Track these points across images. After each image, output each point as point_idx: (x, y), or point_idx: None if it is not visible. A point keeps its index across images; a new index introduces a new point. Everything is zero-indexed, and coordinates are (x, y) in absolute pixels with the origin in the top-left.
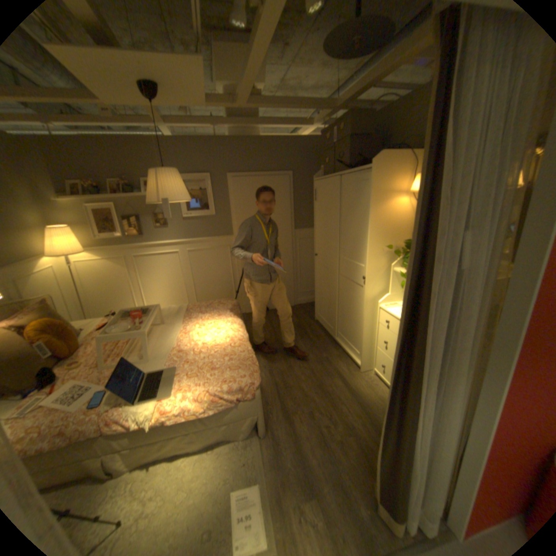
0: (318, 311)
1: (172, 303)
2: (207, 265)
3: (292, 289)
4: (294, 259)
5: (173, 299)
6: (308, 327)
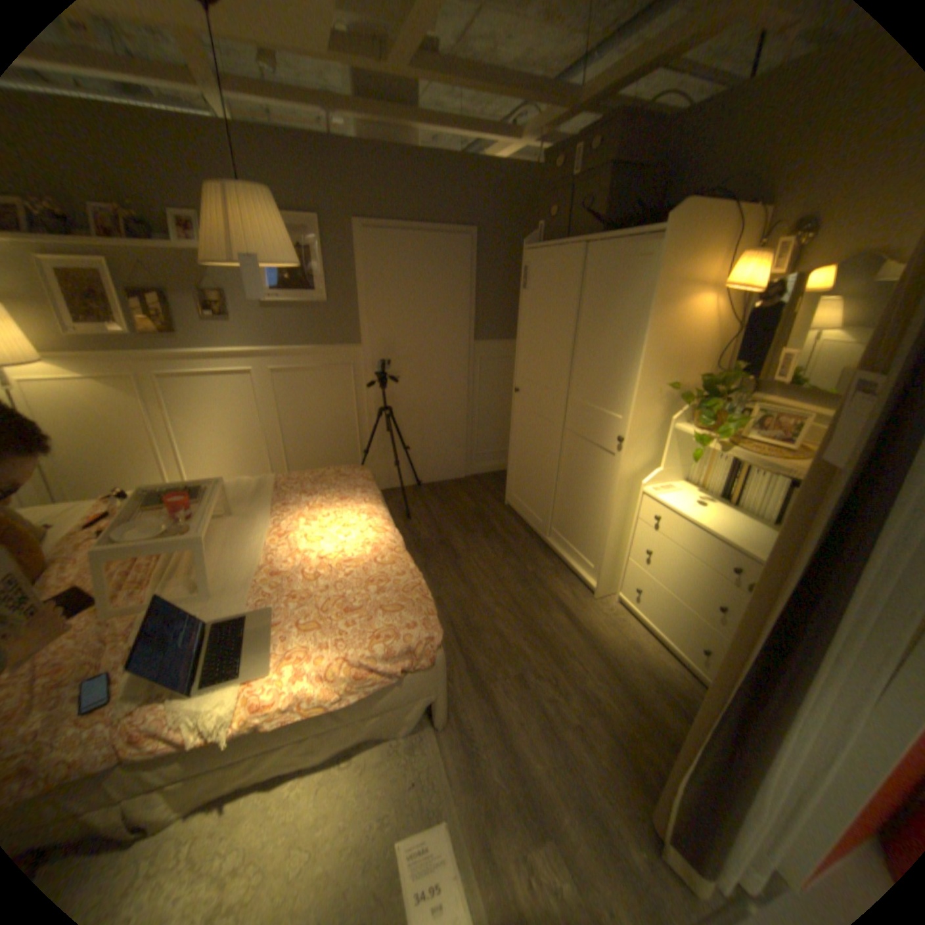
0: (513, 490)
1: (238, 469)
2: (309, 400)
3: (463, 449)
4: (469, 394)
5: (241, 463)
6: (495, 517)
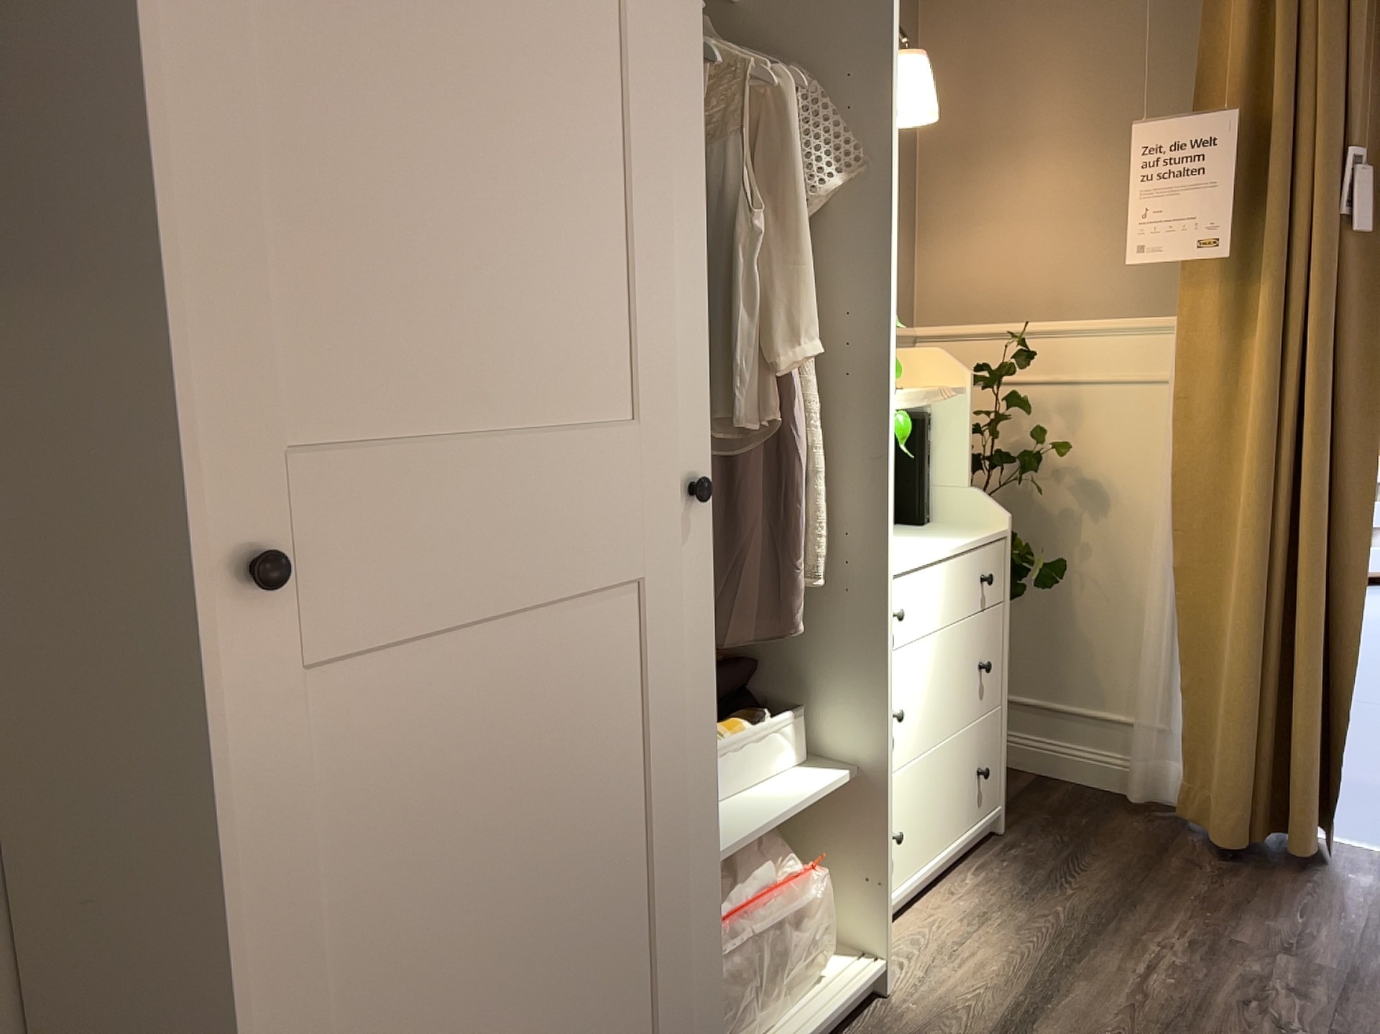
0: None
1: None
2: None
3: None
4: None
5: None
6: None
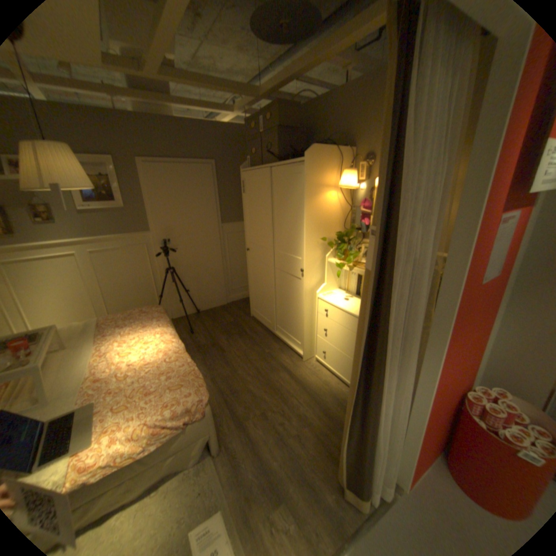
0: (254, 306)
1: (72, 318)
2: (118, 267)
3: (223, 287)
4: (223, 254)
5: (73, 314)
6: (246, 324)
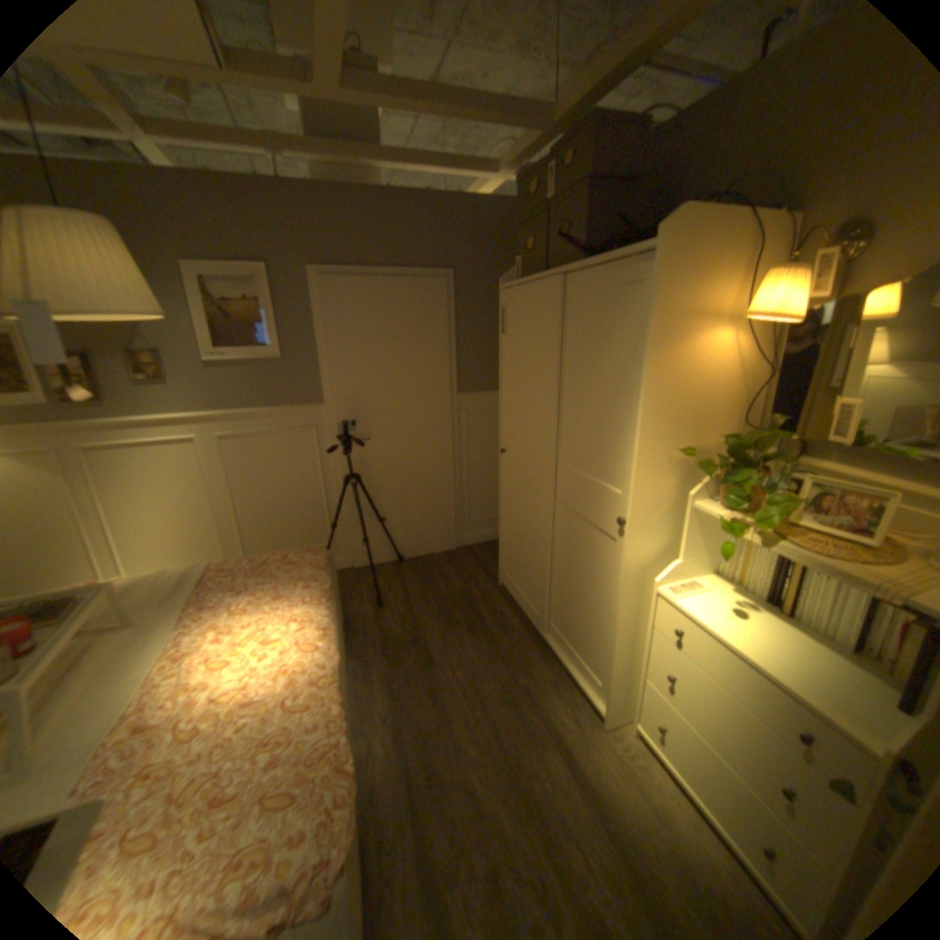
0: (506, 568)
1: (182, 551)
2: (264, 468)
3: (451, 517)
4: (455, 454)
5: (185, 544)
6: (485, 603)
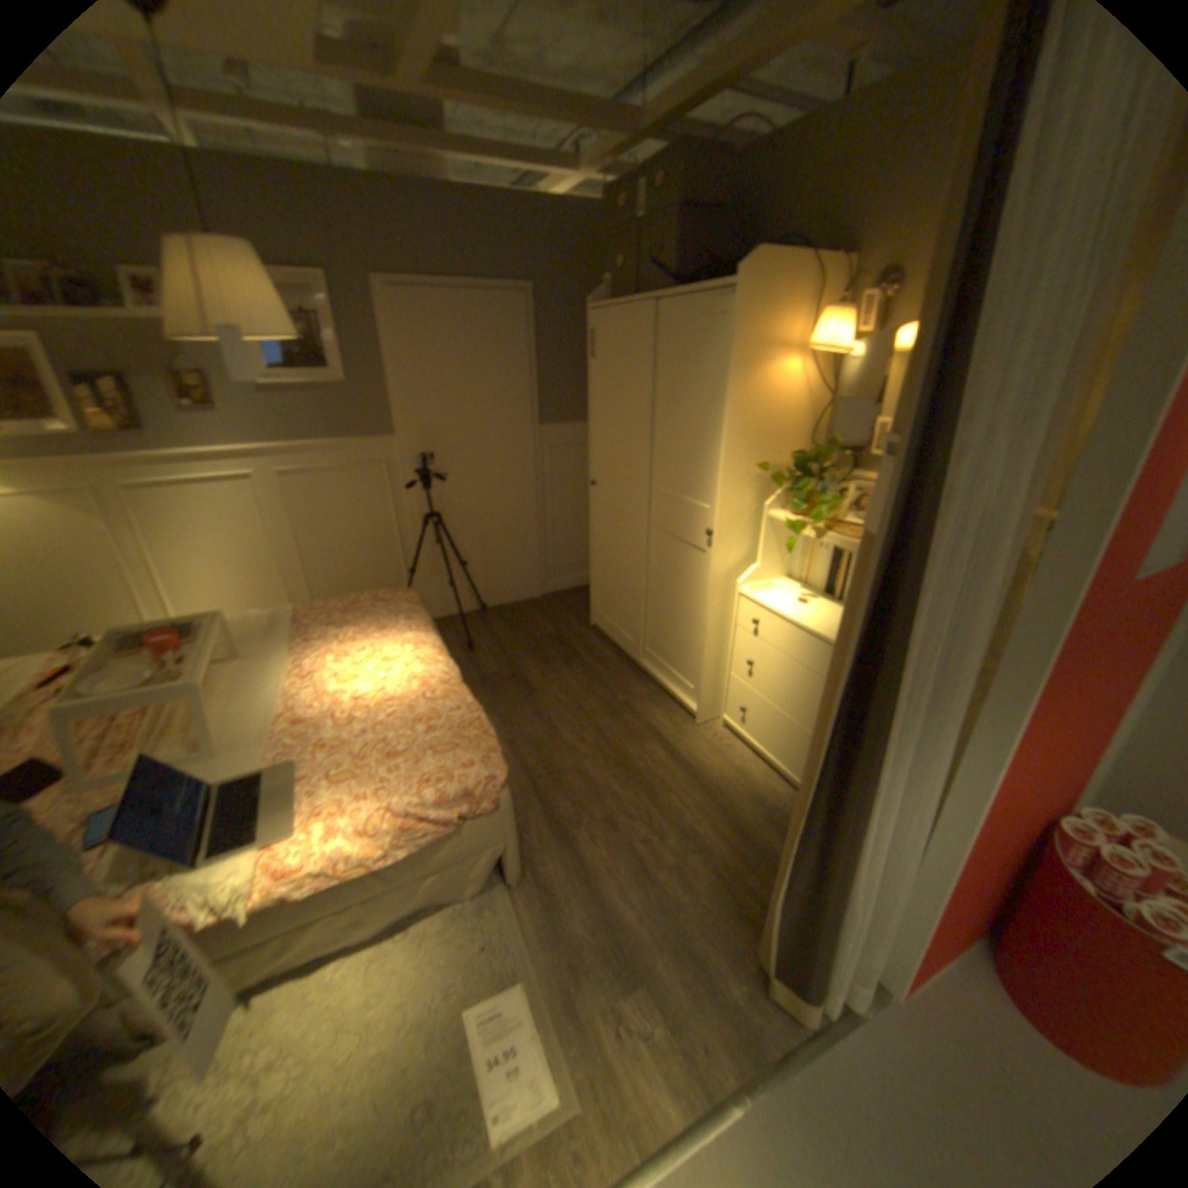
0: (598, 606)
1: (243, 604)
2: (330, 509)
3: (535, 561)
4: (538, 492)
5: (246, 595)
6: (579, 641)
